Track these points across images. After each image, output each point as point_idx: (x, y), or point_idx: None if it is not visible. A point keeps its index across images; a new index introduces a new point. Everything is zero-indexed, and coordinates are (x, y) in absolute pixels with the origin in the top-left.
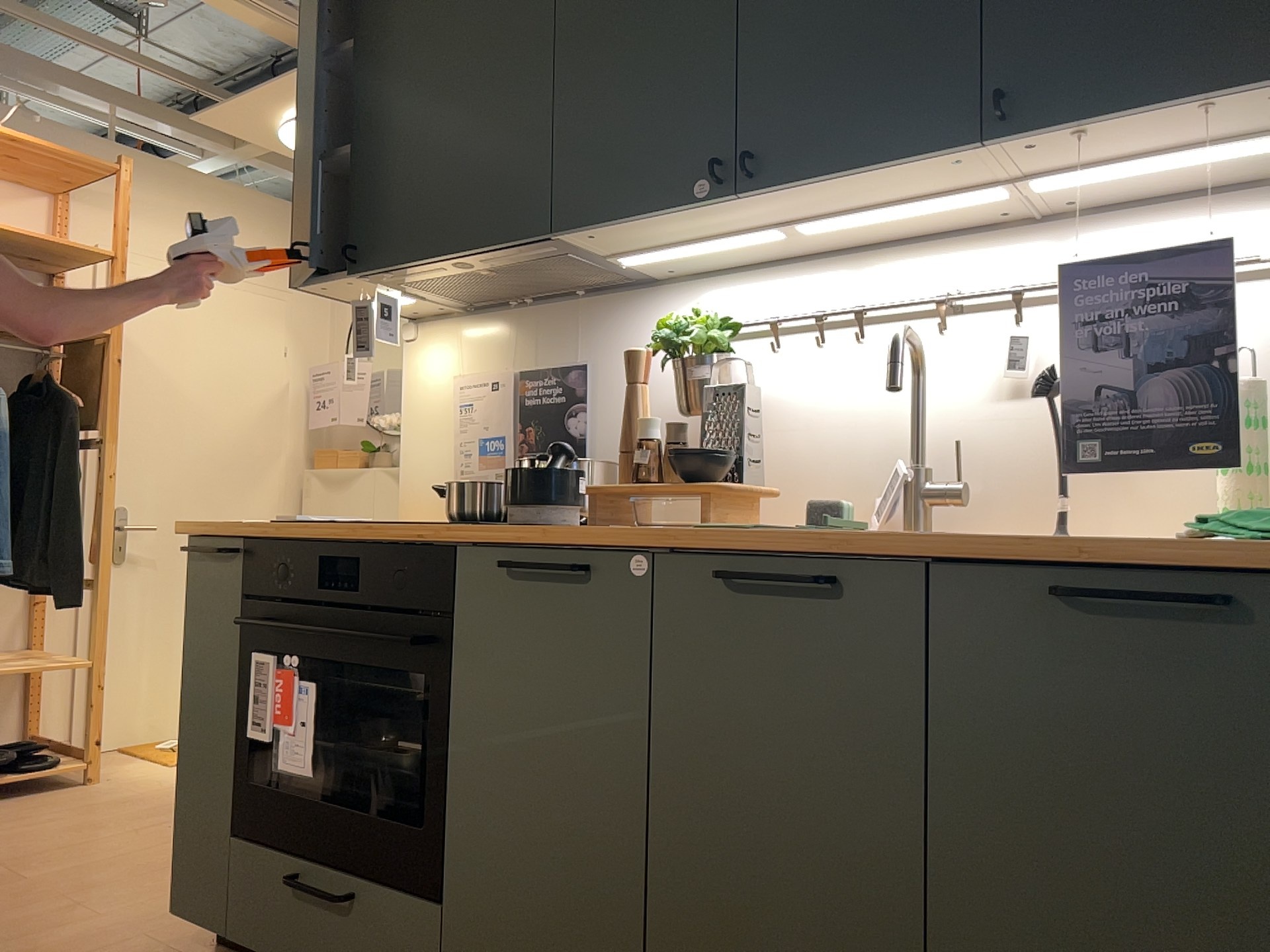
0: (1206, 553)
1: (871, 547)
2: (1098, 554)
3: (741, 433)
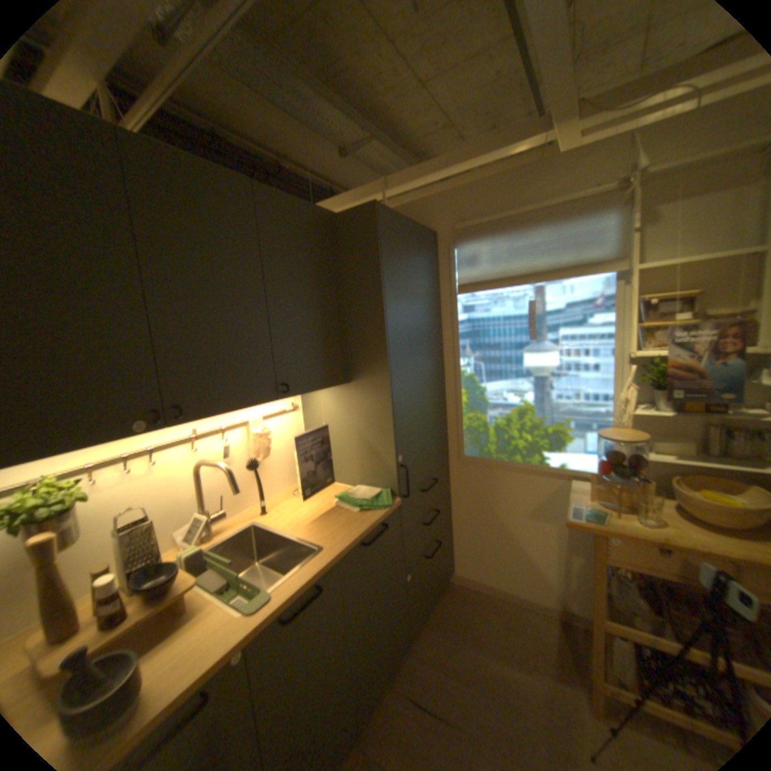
0: (383, 519)
1: (327, 569)
2: (369, 531)
3: (148, 550)
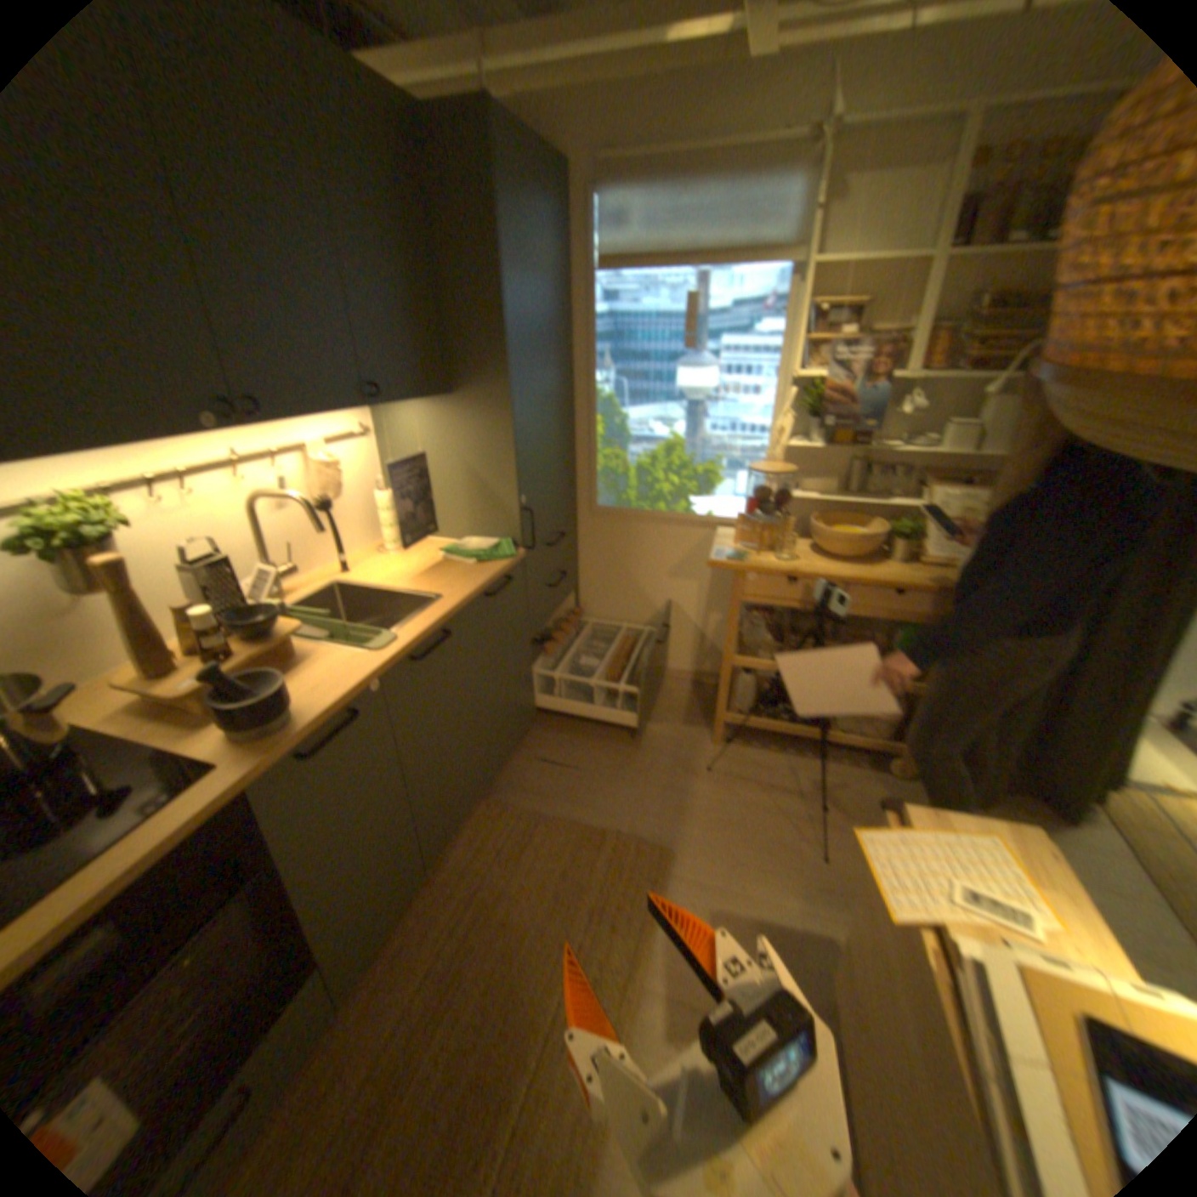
0: (507, 570)
1: (453, 614)
2: (493, 582)
3: (229, 591)
